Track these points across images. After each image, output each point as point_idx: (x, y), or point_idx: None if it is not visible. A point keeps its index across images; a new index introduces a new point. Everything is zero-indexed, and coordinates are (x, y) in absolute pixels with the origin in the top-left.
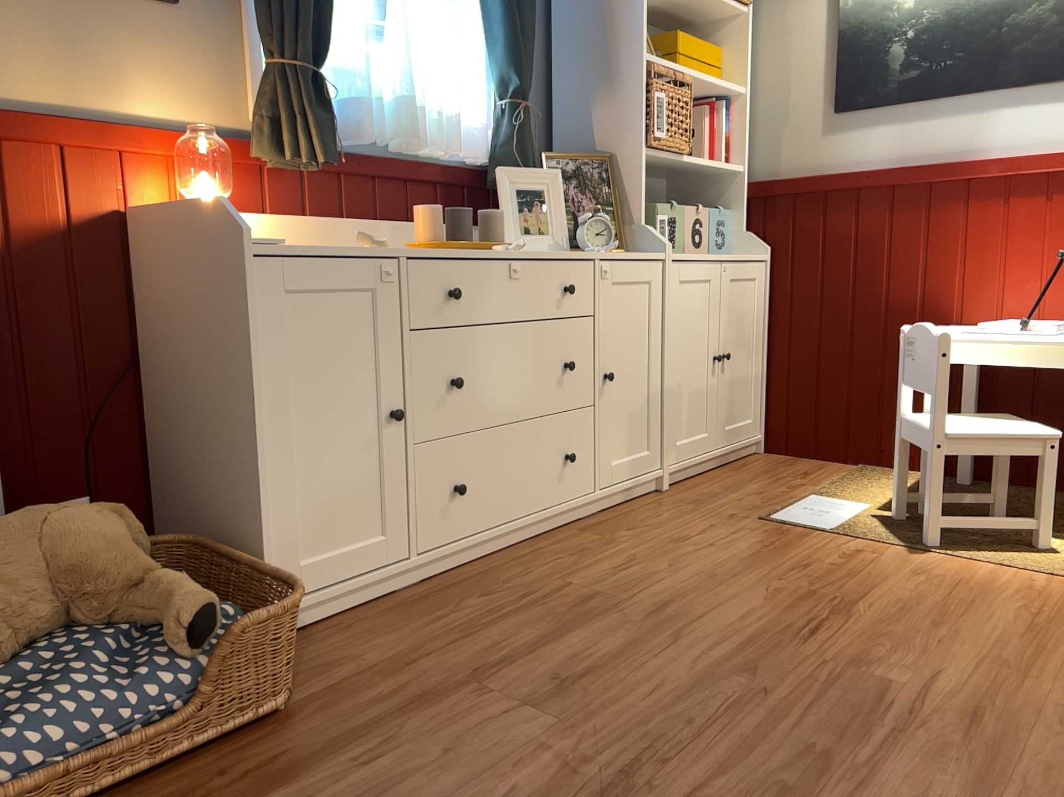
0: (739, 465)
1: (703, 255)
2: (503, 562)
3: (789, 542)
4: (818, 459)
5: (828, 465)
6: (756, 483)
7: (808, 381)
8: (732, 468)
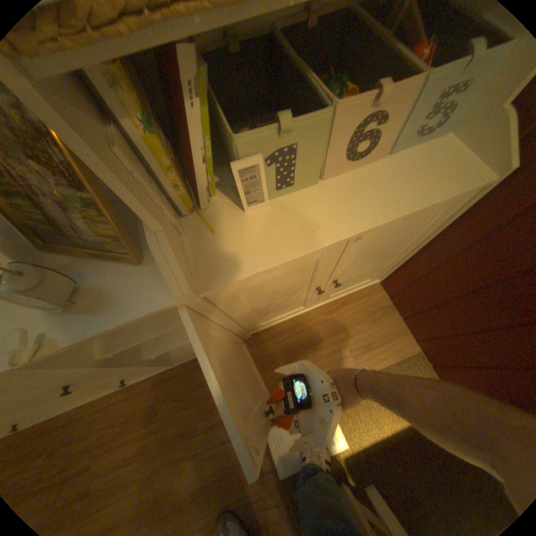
0: (336, 306)
1: (341, 204)
2: (87, 412)
3: (239, 482)
4: (403, 322)
5: (402, 336)
6: (315, 353)
7: (433, 296)
8: (328, 310)
